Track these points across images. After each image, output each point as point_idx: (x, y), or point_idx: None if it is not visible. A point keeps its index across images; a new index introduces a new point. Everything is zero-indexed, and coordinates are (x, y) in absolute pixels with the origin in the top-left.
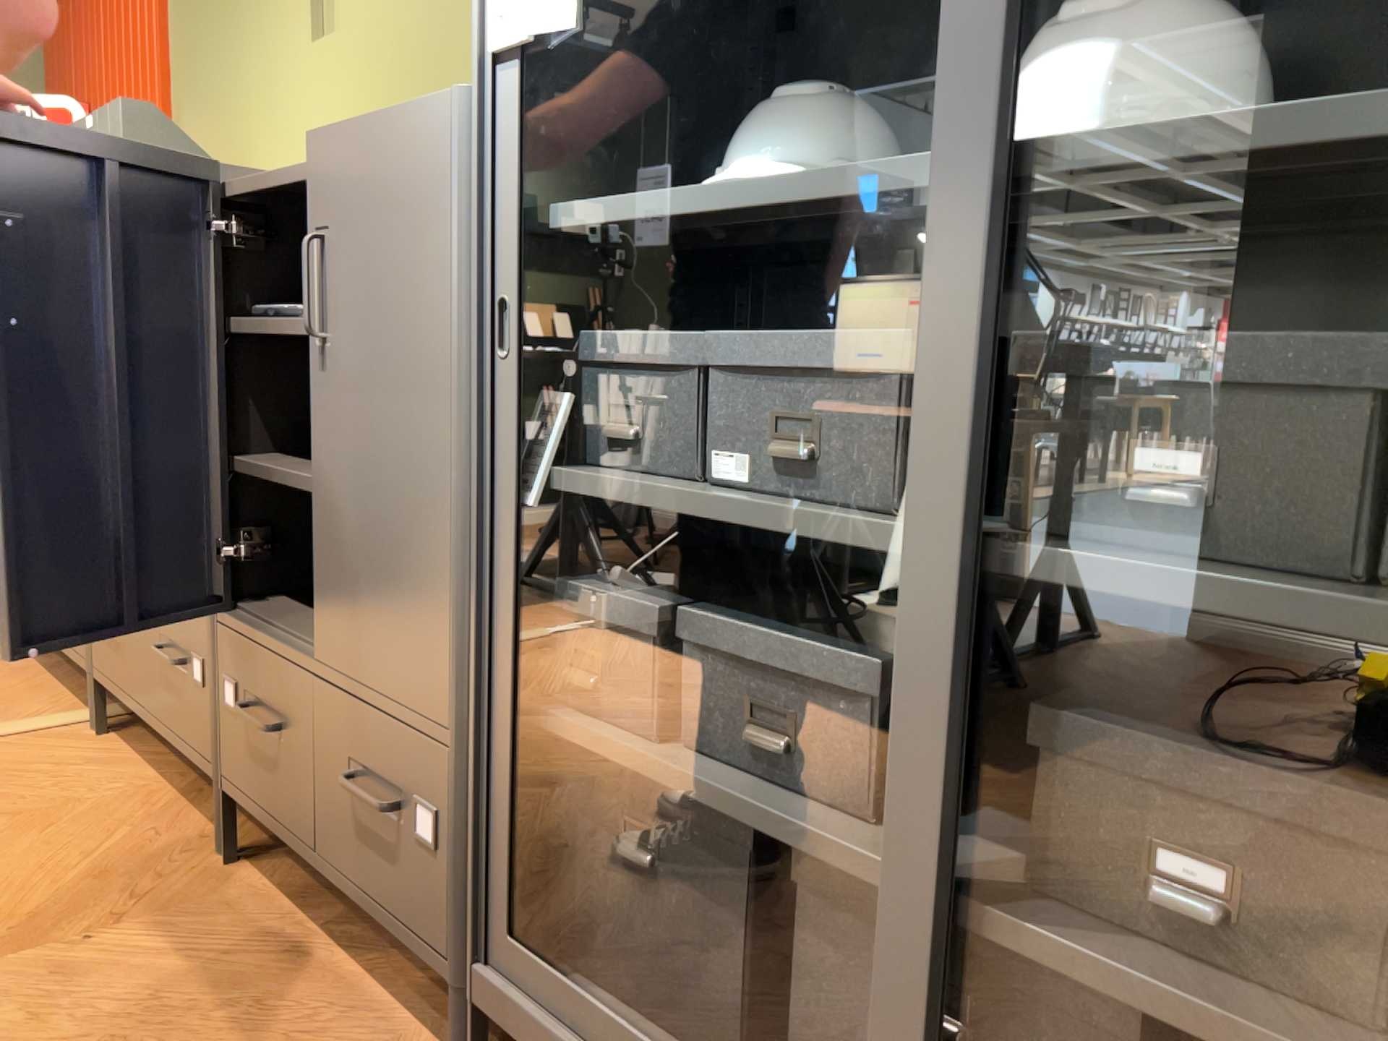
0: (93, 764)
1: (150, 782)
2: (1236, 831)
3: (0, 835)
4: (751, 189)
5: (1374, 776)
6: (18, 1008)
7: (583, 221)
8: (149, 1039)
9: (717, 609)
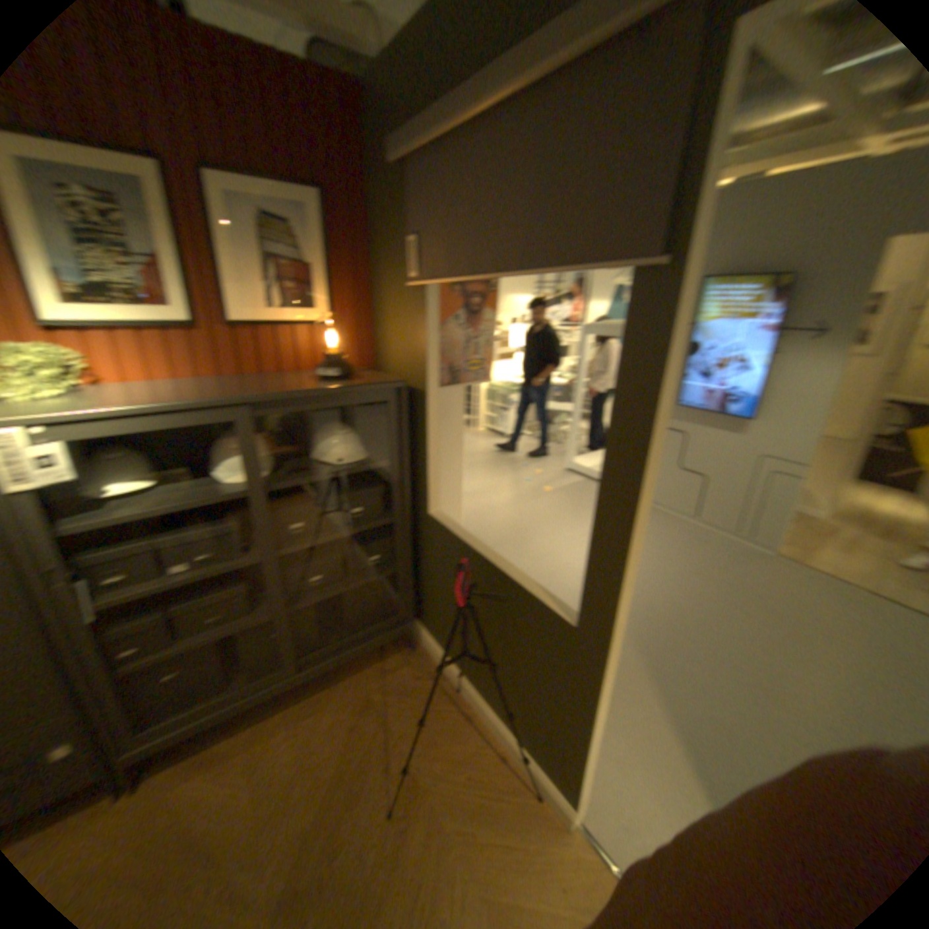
0: None
1: None
2: (313, 573)
3: None
4: (169, 511)
5: (324, 554)
6: None
7: (73, 535)
8: None
9: (166, 607)
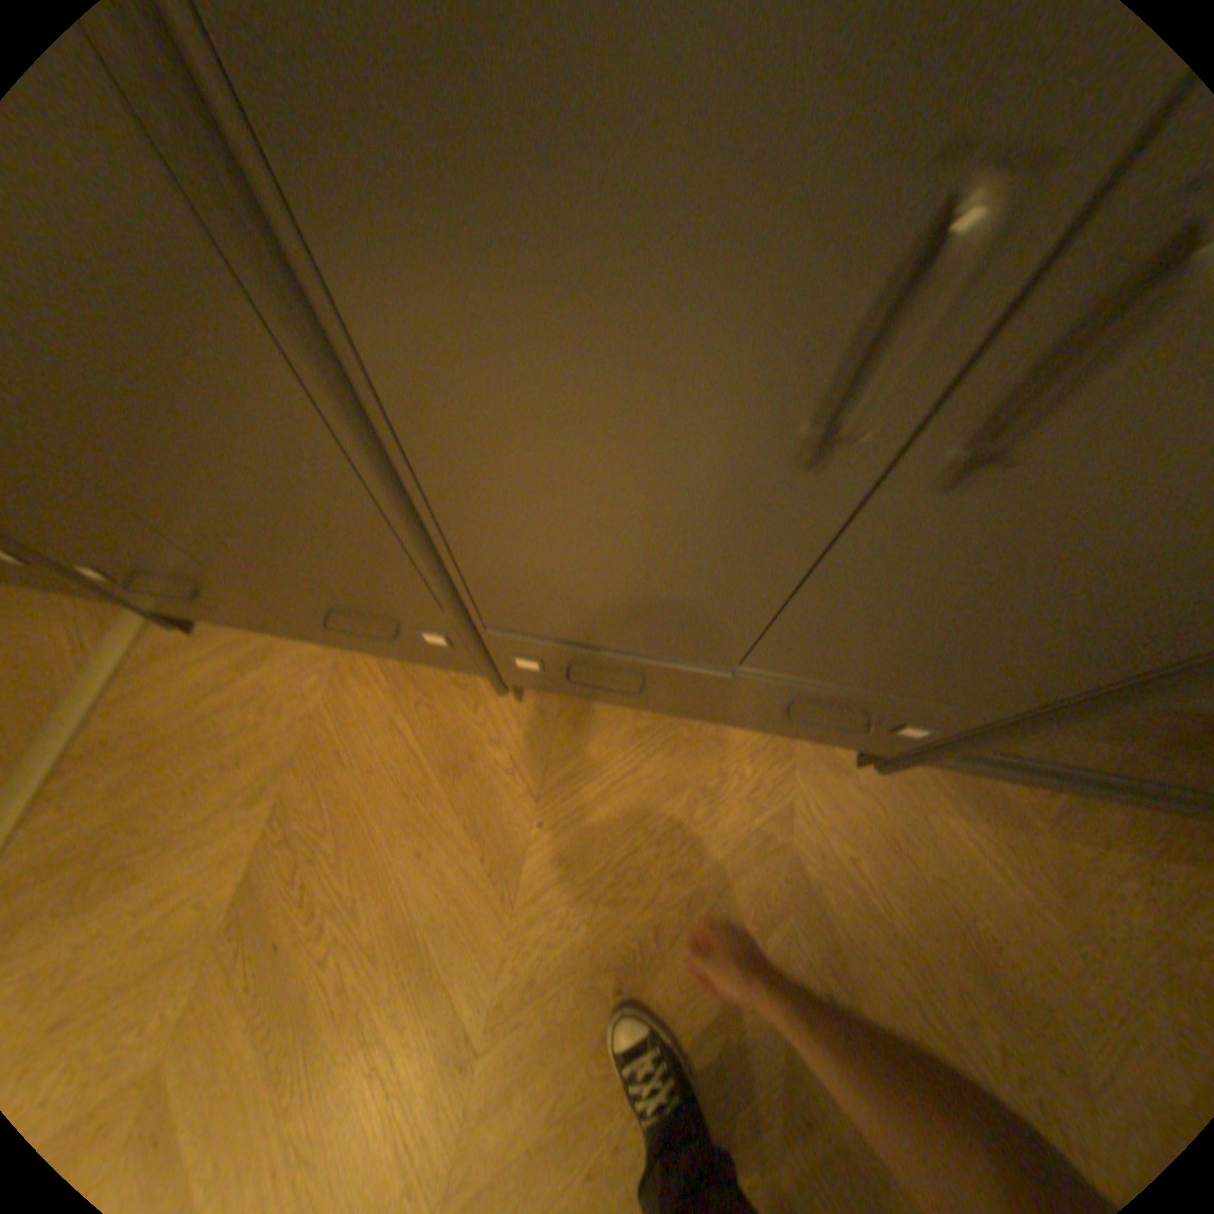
0: (244, 667)
1: (326, 656)
2: None
3: (310, 787)
4: None
5: None
6: (581, 898)
7: None
8: (681, 855)
9: None
